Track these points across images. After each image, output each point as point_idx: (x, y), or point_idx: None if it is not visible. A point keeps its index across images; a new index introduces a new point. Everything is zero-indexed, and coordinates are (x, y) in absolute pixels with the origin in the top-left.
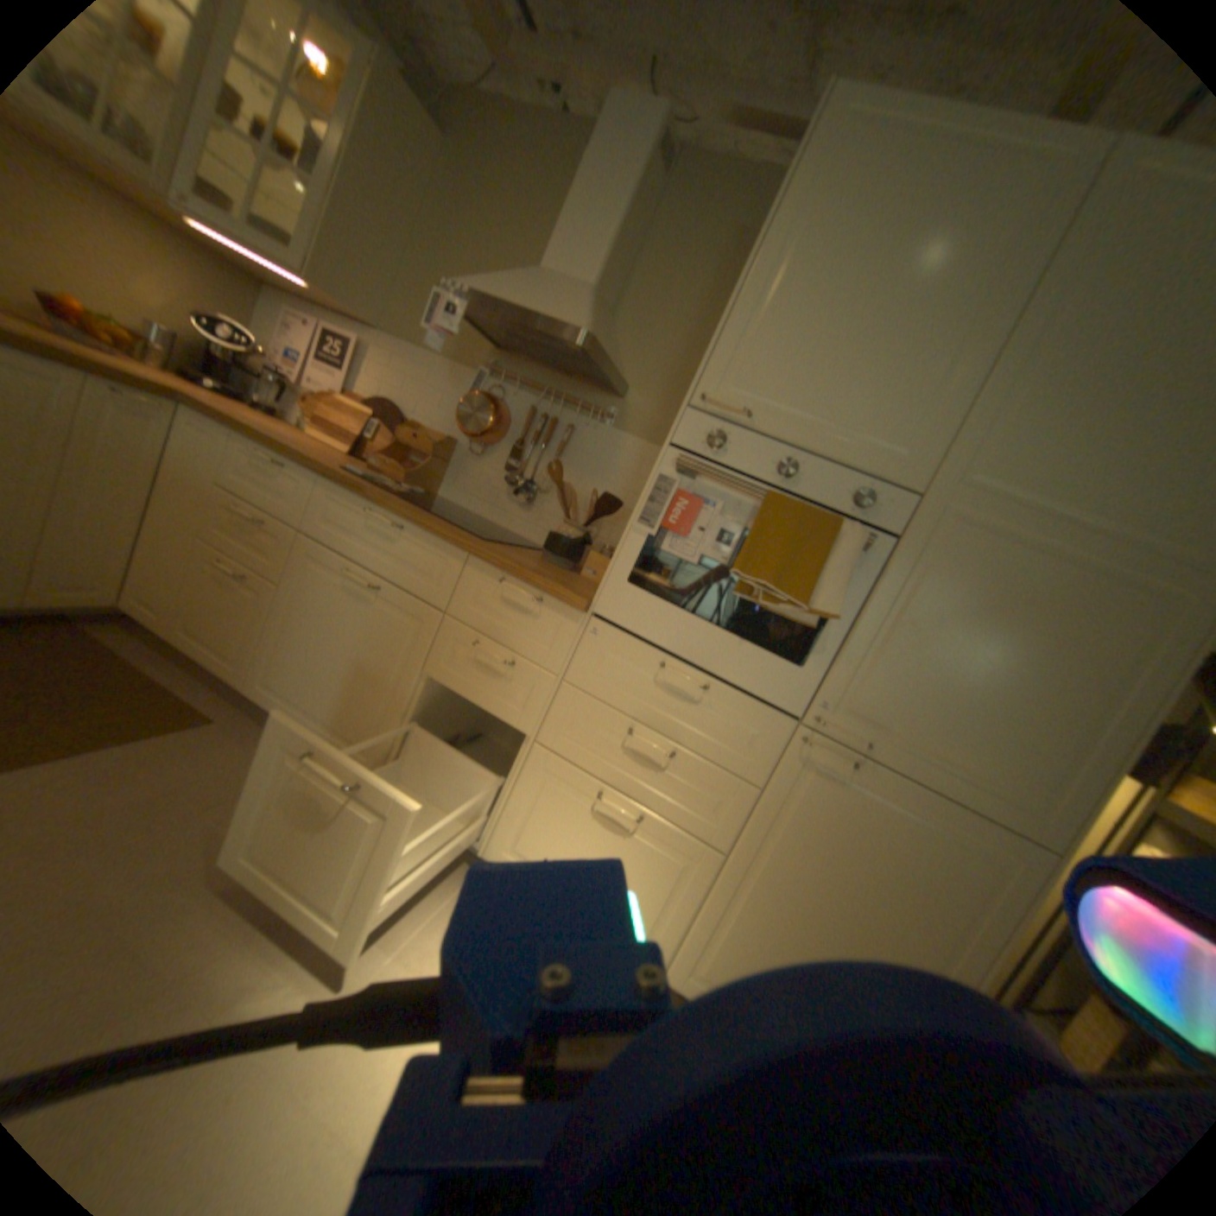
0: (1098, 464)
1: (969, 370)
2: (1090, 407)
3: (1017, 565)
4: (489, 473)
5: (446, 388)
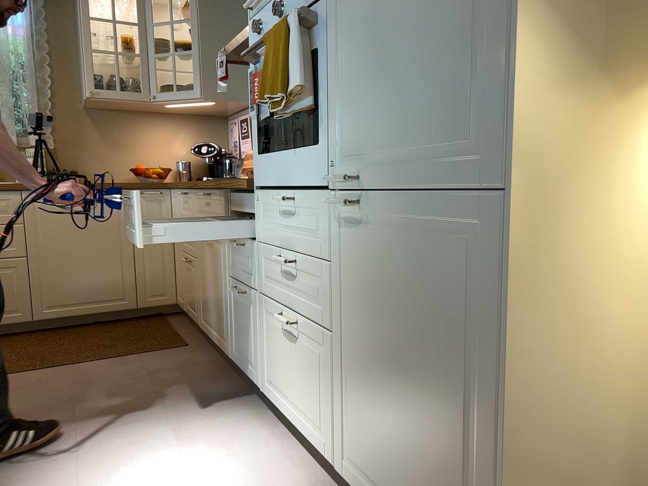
0: None
1: None
2: None
3: None
4: None
5: None
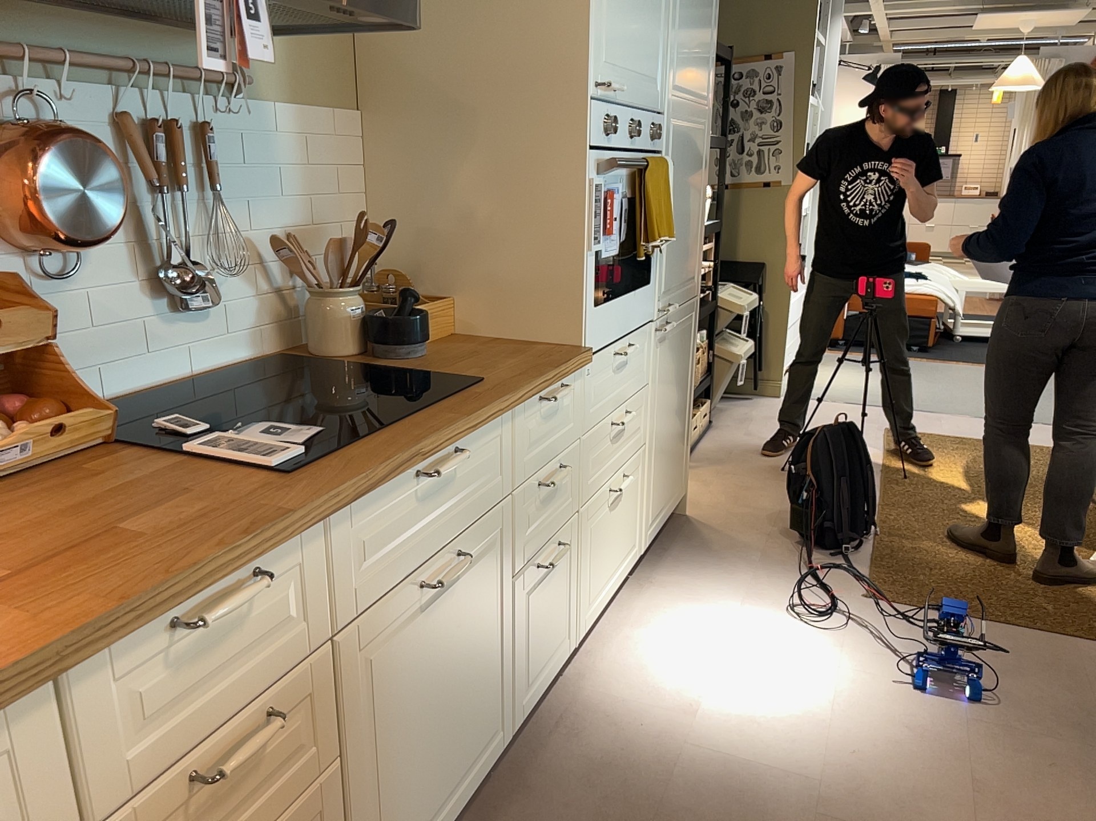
0: (691, 62)
1: (665, 10)
2: (688, 24)
3: (683, 145)
4: (112, 294)
5: None
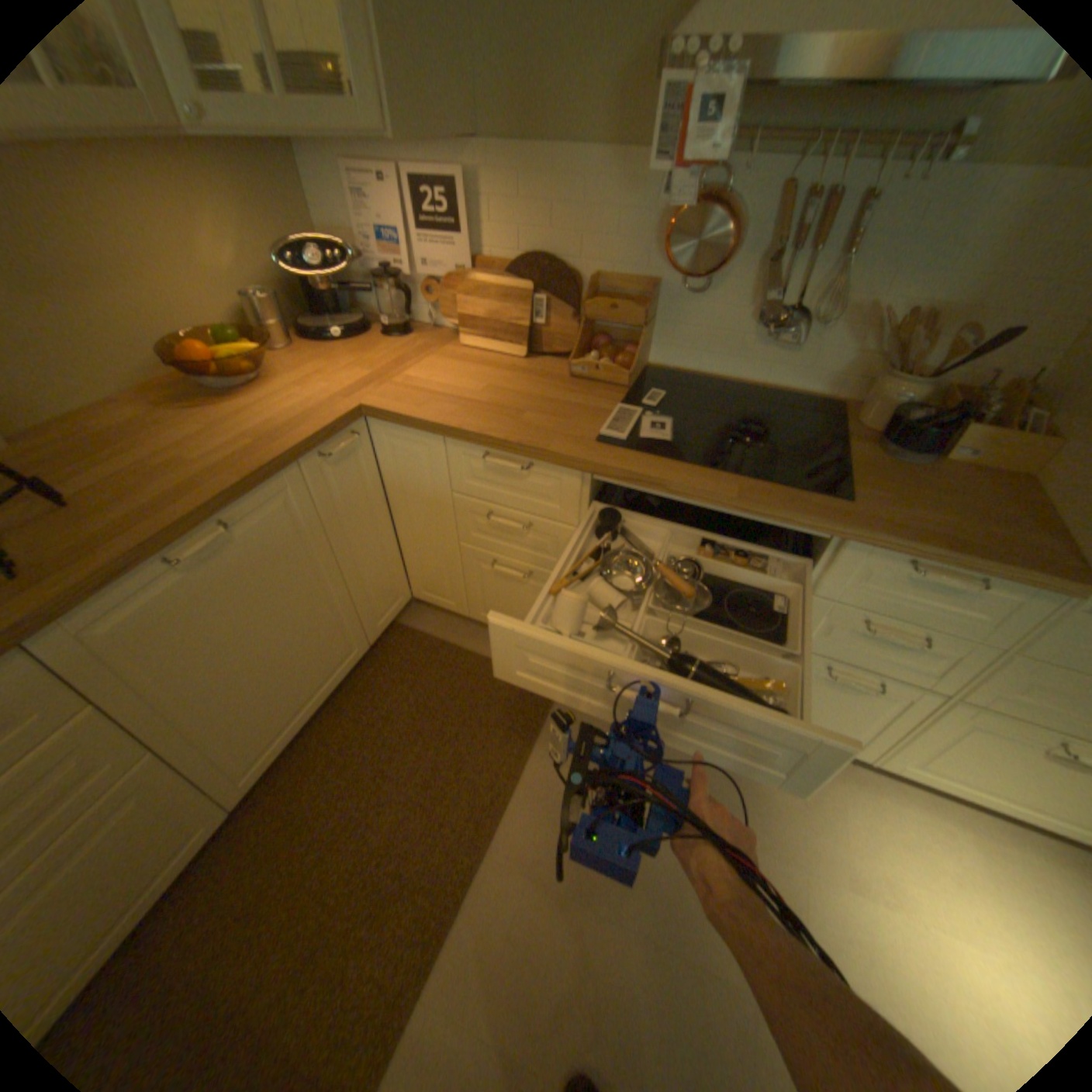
0: None
1: None
2: None
3: None
4: (723, 309)
5: (621, 193)
